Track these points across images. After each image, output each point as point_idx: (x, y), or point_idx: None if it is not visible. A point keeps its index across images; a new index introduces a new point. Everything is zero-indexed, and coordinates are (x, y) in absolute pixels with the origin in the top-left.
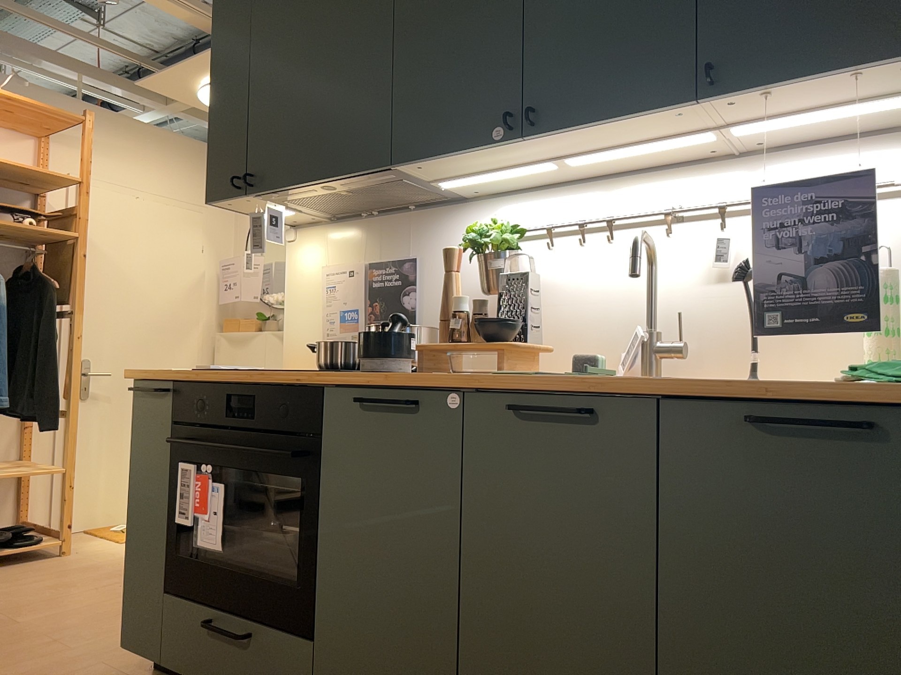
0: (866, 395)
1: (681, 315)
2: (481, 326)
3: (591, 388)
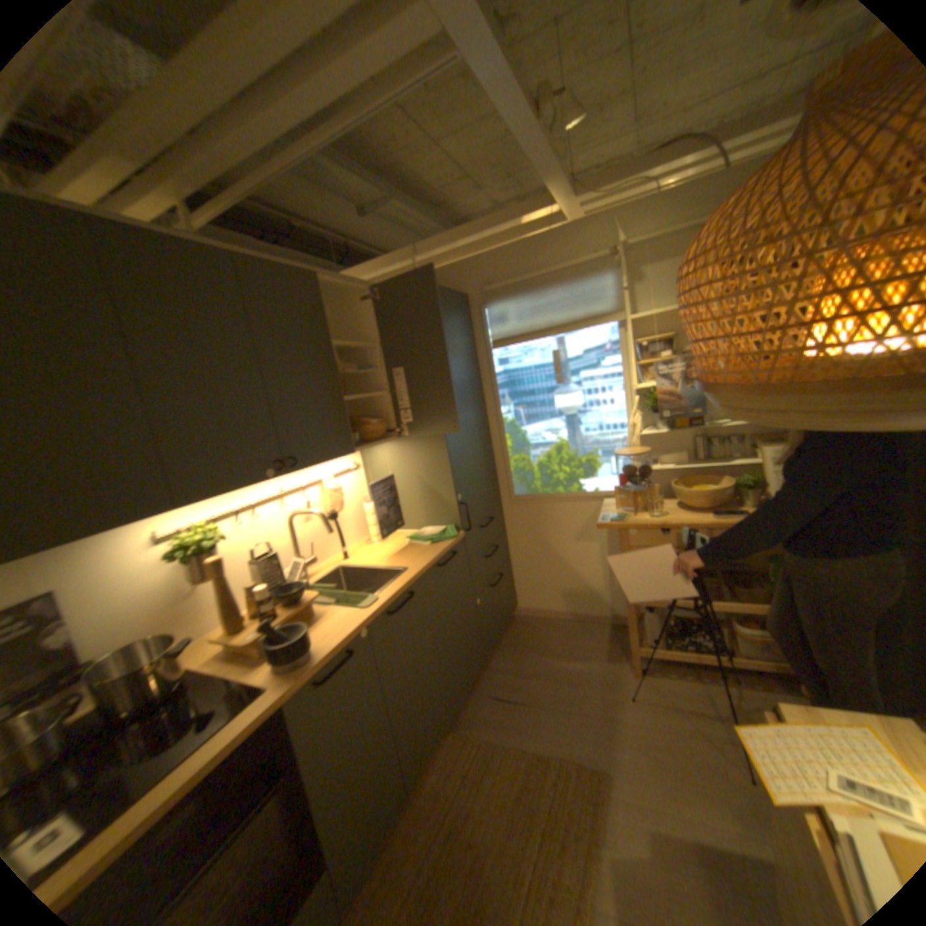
0: (447, 546)
1: (311, 545)
2: (277, 600)
3: (407, 585)
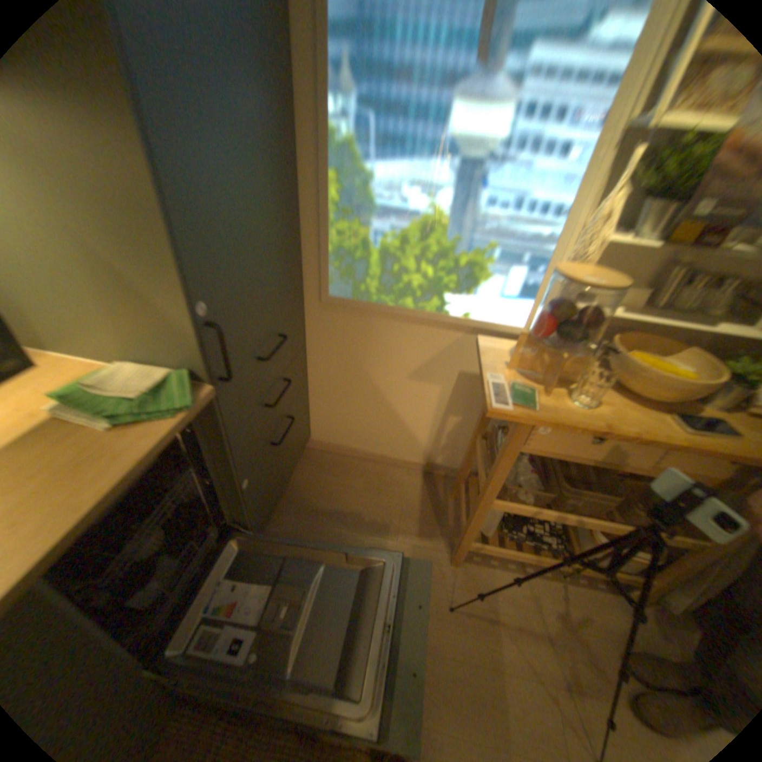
0: (160, 432)
1: None
2: None
3: None
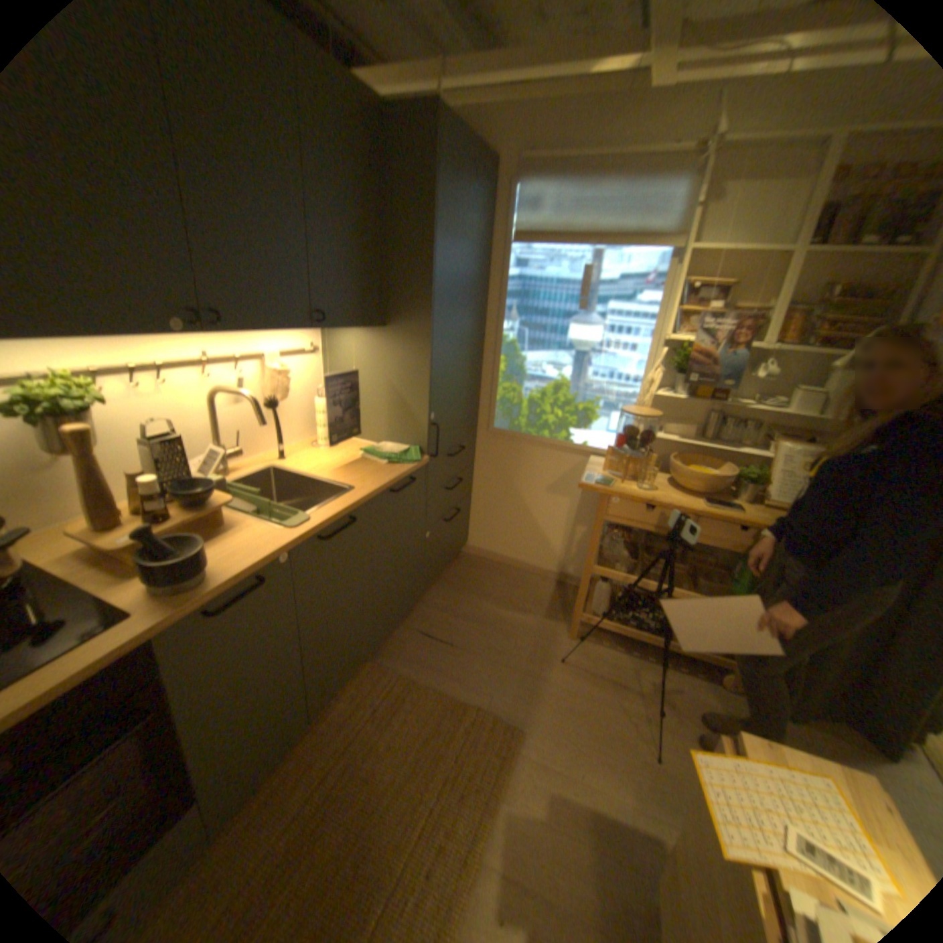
0: (407, 470)
1: (240, 434)
2: (175, 498)
3: (351, 508)
